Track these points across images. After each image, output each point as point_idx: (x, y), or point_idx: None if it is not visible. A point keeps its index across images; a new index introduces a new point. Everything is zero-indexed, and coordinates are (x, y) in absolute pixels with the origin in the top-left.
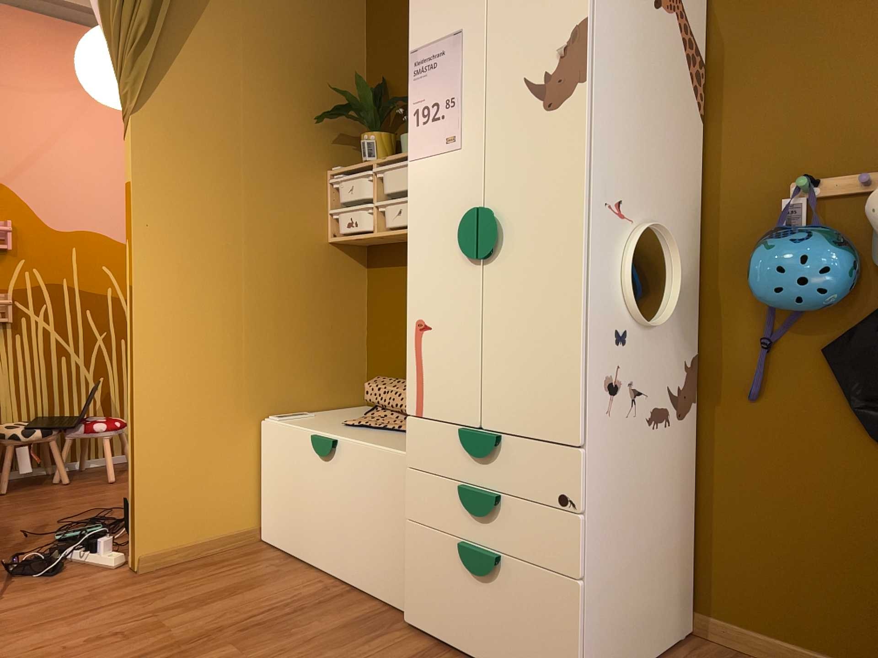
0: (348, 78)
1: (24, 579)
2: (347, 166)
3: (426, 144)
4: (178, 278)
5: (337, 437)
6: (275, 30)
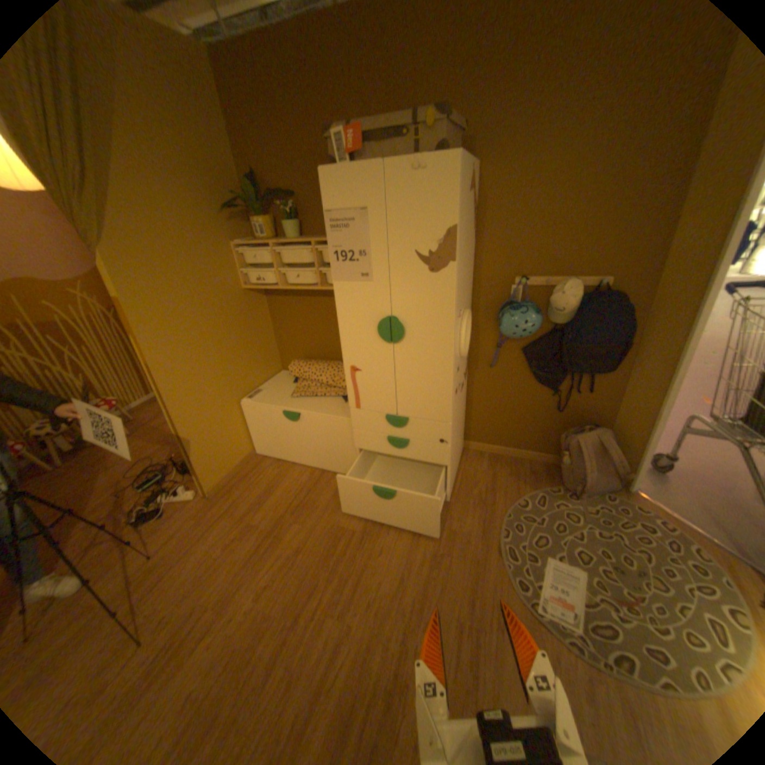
0: (222, 168)
1: (147, 527)
2: (239, 235)
3: (345, 275)
4: (171, 348)
5: (299, 411)
6: (165, 140)
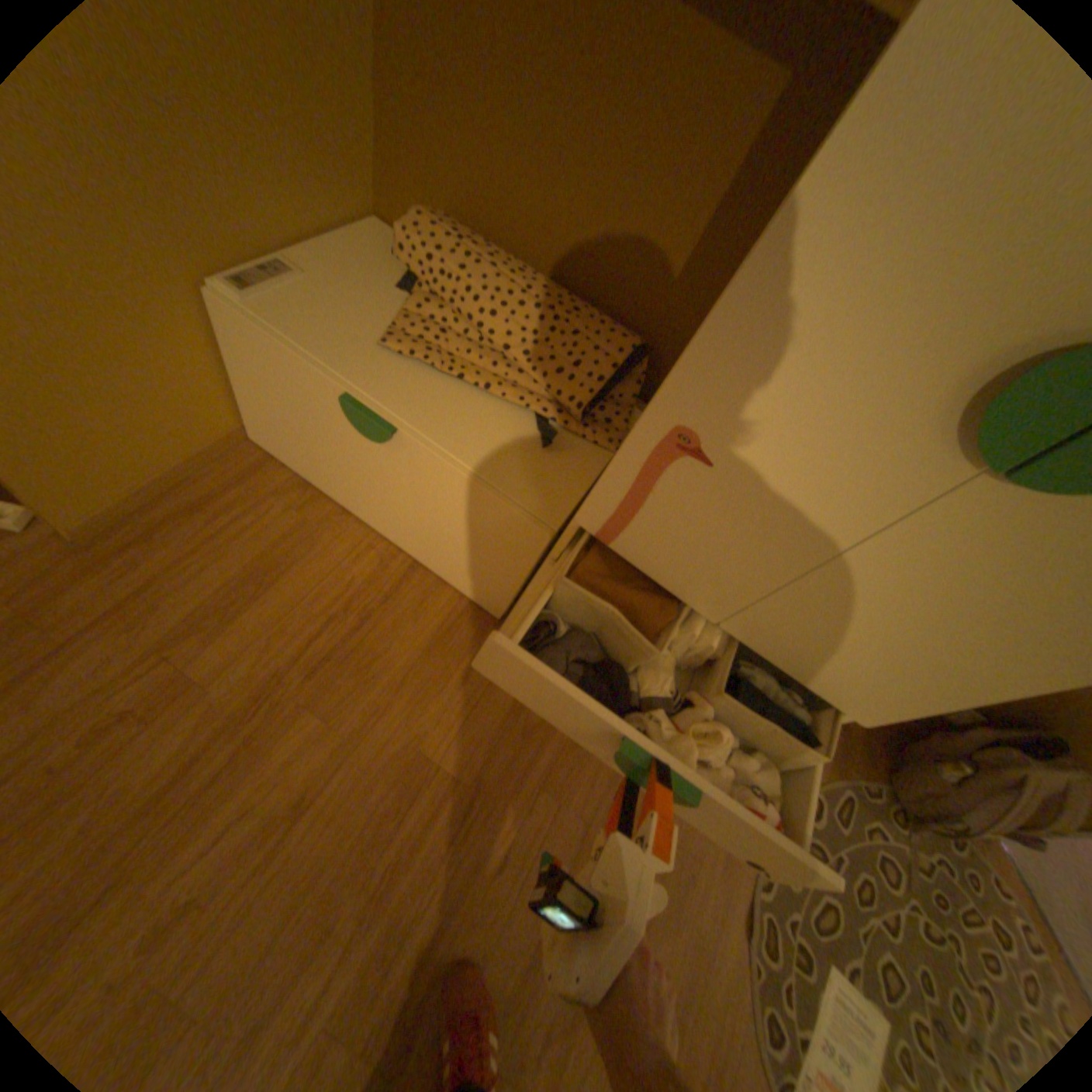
0: None
1: None
2: None
3: None
4: None
5: (396, 419)
6: None
